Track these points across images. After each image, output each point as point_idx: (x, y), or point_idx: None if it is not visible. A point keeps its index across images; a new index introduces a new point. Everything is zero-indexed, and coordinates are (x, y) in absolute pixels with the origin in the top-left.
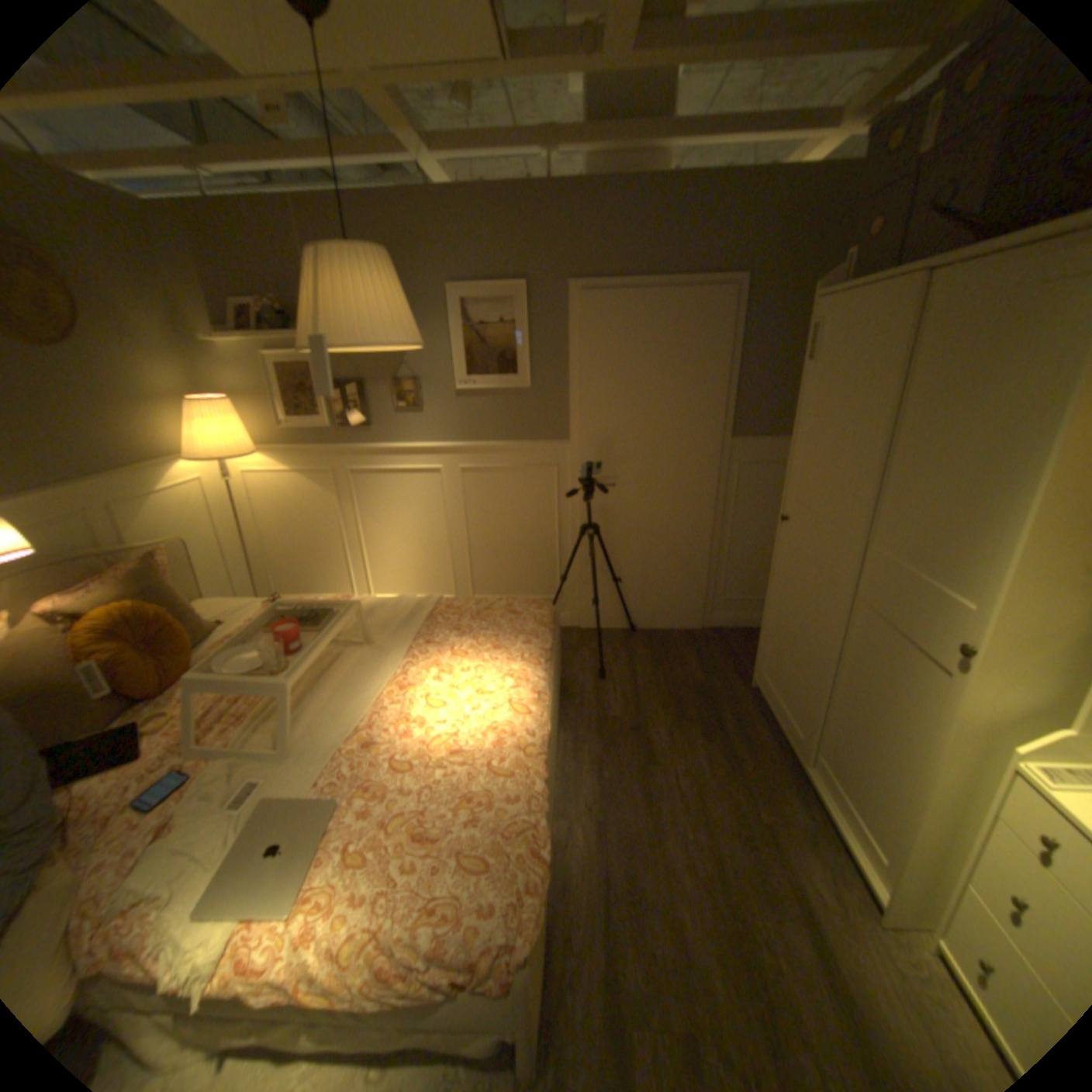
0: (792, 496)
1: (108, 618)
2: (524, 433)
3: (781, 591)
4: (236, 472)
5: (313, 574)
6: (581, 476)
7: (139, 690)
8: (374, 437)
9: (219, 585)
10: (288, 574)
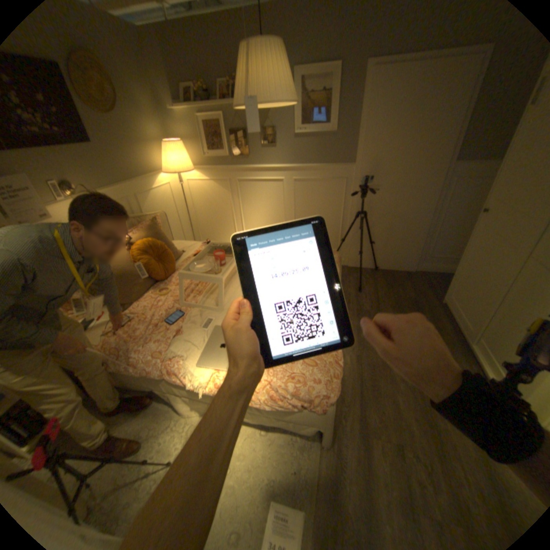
0: (495, 196)
1: (144, 245)
2: (330, 159)
3: (474, 252)
4: (185, 180)
5: (219, 232)
6: (360, 184)
7: (159, 277)
8: (250, 161)
9: (179, 235)
10: (208, 232)
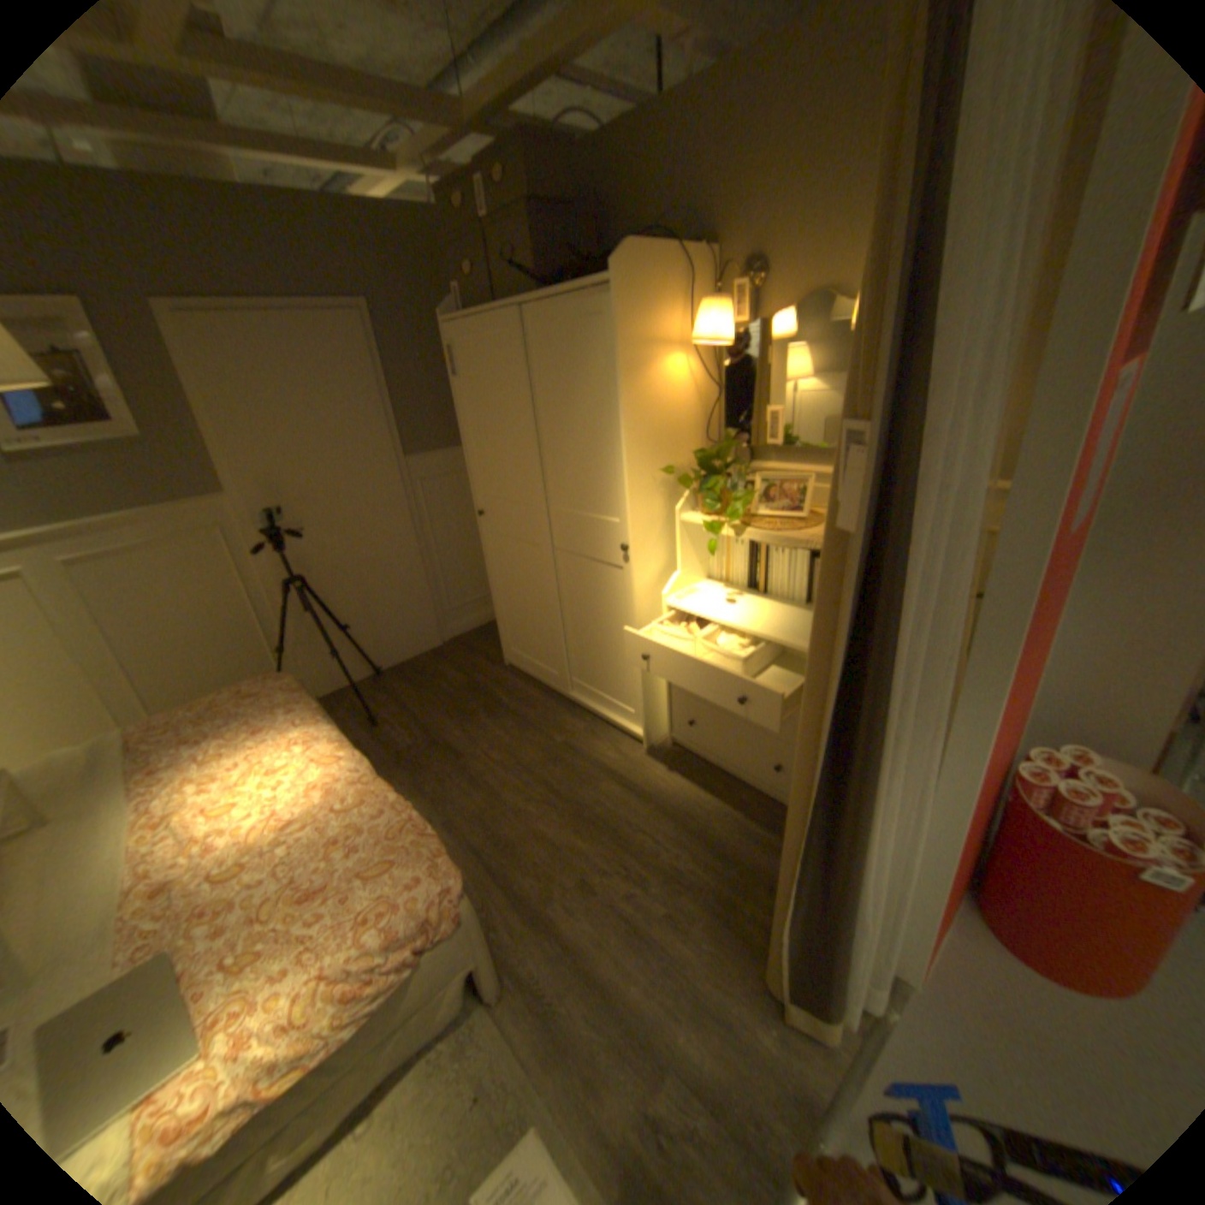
0: (481, 494)
1: None
2: (154, 495)
3: (500, 575)
4: None
5: None
6: (258, 530)
7: None
8: None
9: None
10: None
